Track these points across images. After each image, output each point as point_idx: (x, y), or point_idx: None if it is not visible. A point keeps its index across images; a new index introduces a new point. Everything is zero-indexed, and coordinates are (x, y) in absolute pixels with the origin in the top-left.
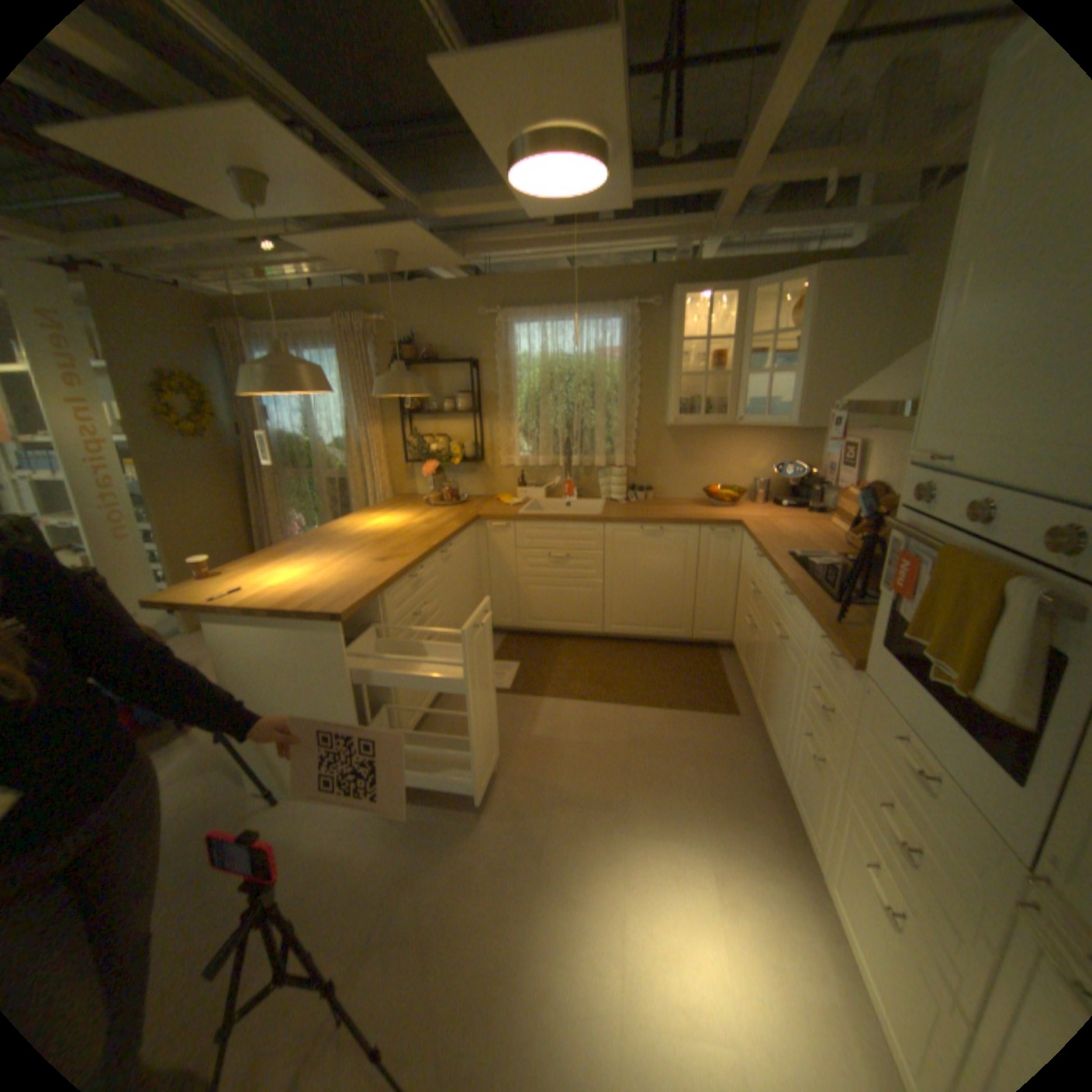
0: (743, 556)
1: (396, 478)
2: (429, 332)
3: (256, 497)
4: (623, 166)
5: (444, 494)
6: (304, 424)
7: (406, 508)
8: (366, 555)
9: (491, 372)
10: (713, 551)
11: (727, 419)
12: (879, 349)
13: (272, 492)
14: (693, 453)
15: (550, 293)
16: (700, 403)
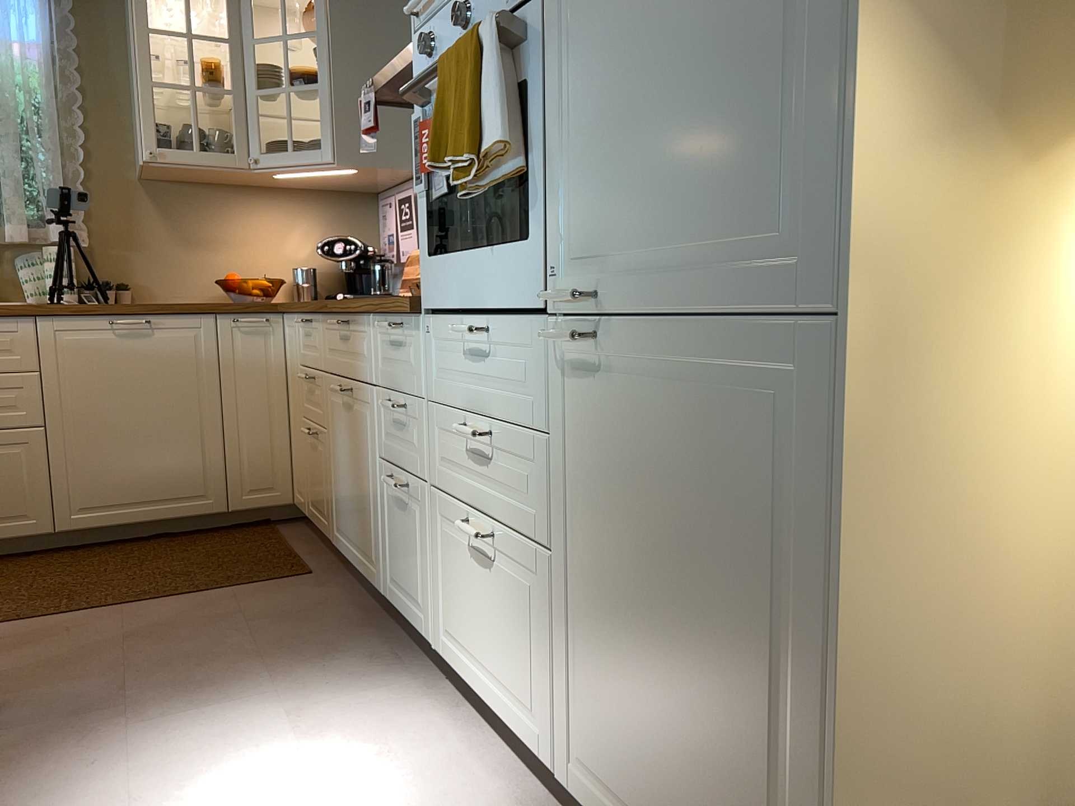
0: (289, 354)
1: None
2: None
3: None
4: None
5: None
6: None
7: None
8: None
9: None
10: (243, 355)
11: (237, 159)
12: None
13: None
14: (194, 228)
15: None
16: (192, 135)
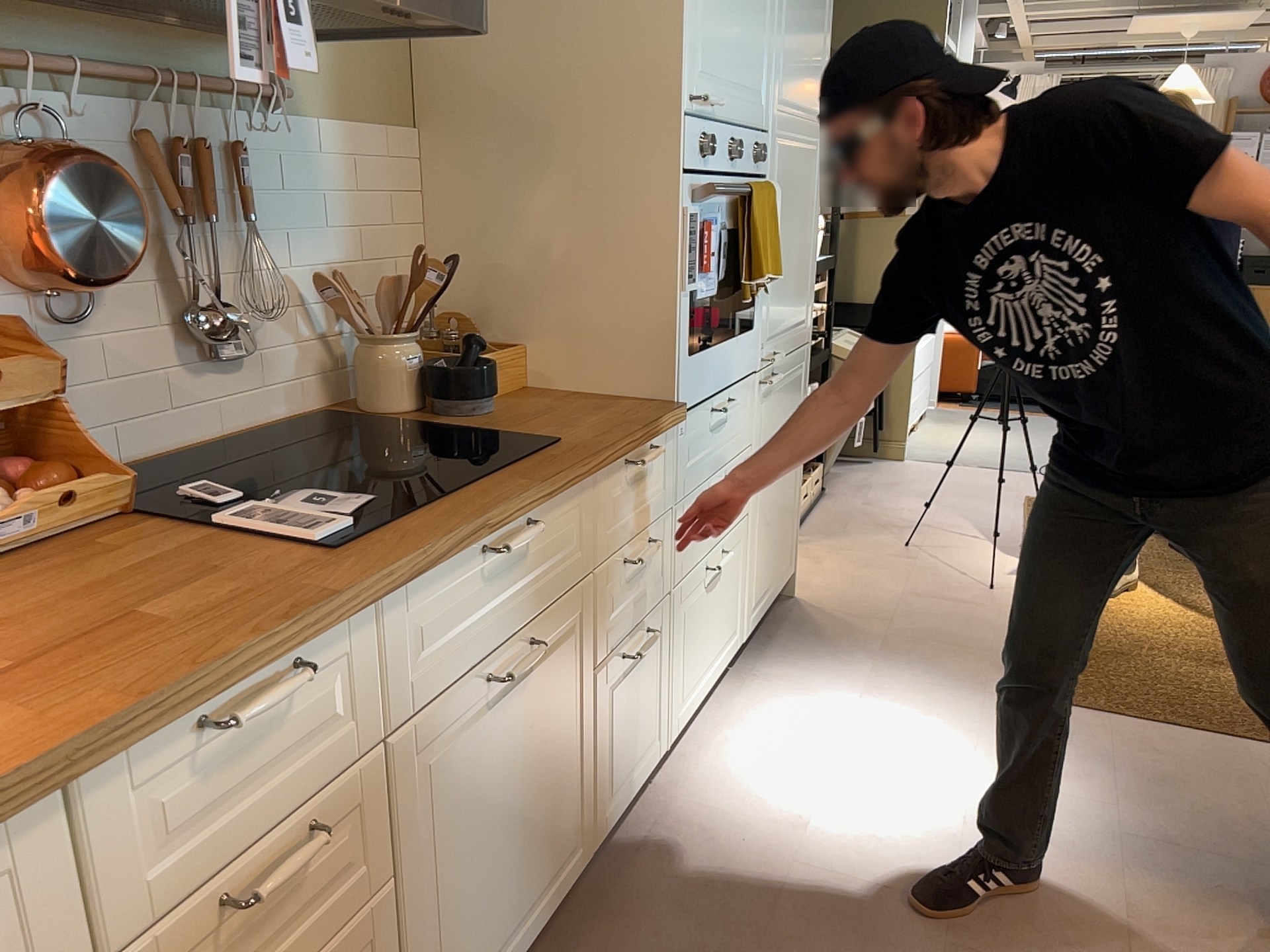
0: None
1: None
2: None
3: None
4: None
5: None
6: None
7: None
8: None
9: None
10: None
11: None
12: None
13: None
14: None
15: None
16: None
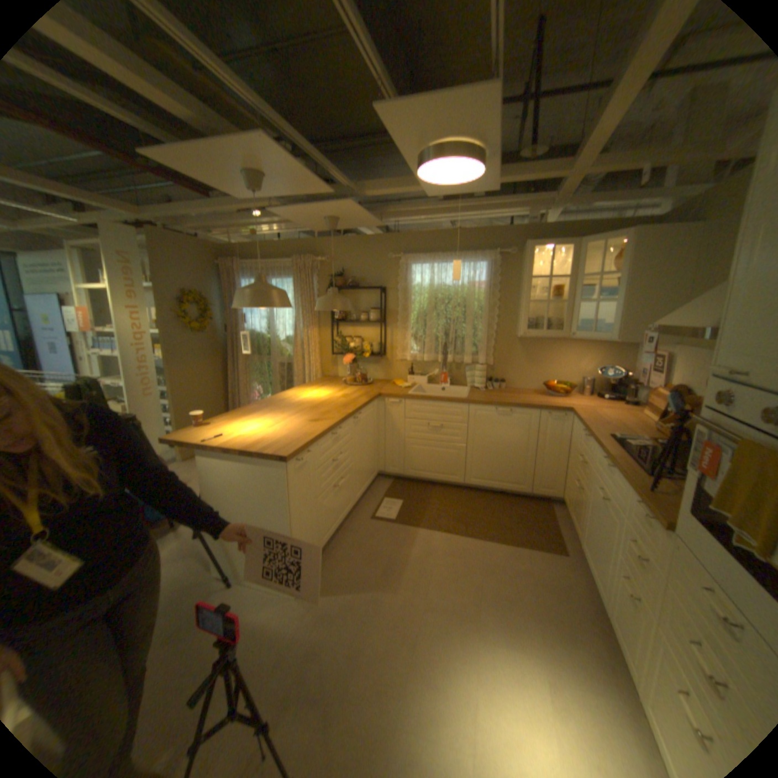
0: (574, 434)
1: (324, 365)
2: (354, 268)
3: (233, 373)
4: (495, 164)
5: (357, 377)
6: (268, 326)
7: (331, 386)
8: (303, 417)
9: (394, 296)
10: (550, 429)
11: (563, 334)
12: (683, 287)
13: (243, 370)
14: (536, 356)
15: (438, 244)
16: (543, 322)
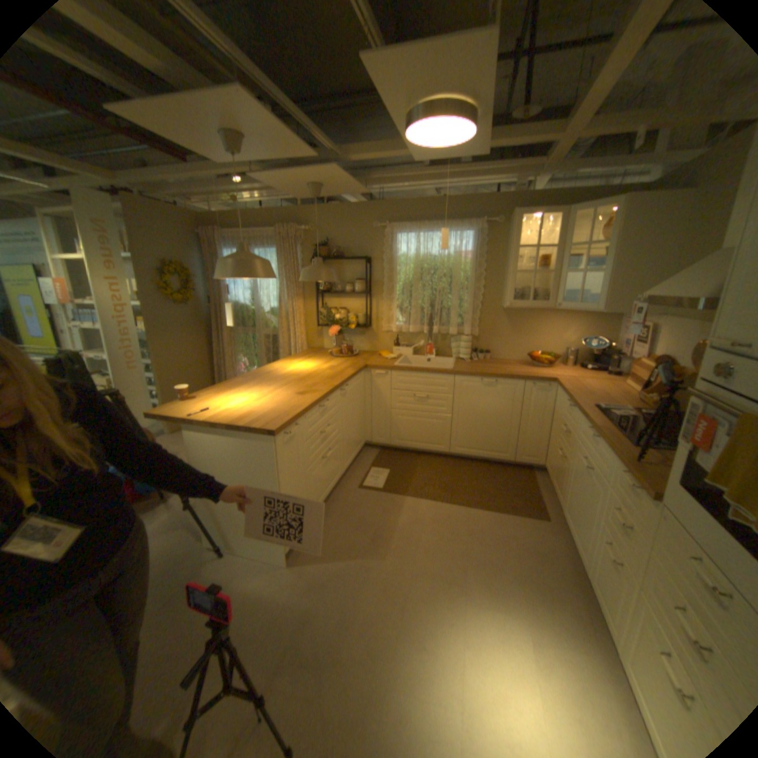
0: (557, 404)
1: (310, 336)
2: (339, 237)
3: (218, 345)
4: (487, 125)
5: (343, 349)
6: (252, 297)
7: (317, 357)
8: (290, 389)
9: (379, 266)
10: (534, 399)
11: (549, 304)
12: (671, 257)
13: (228, 342)
14: (521, 327)
15: (424, 212)
16: (529, 292)
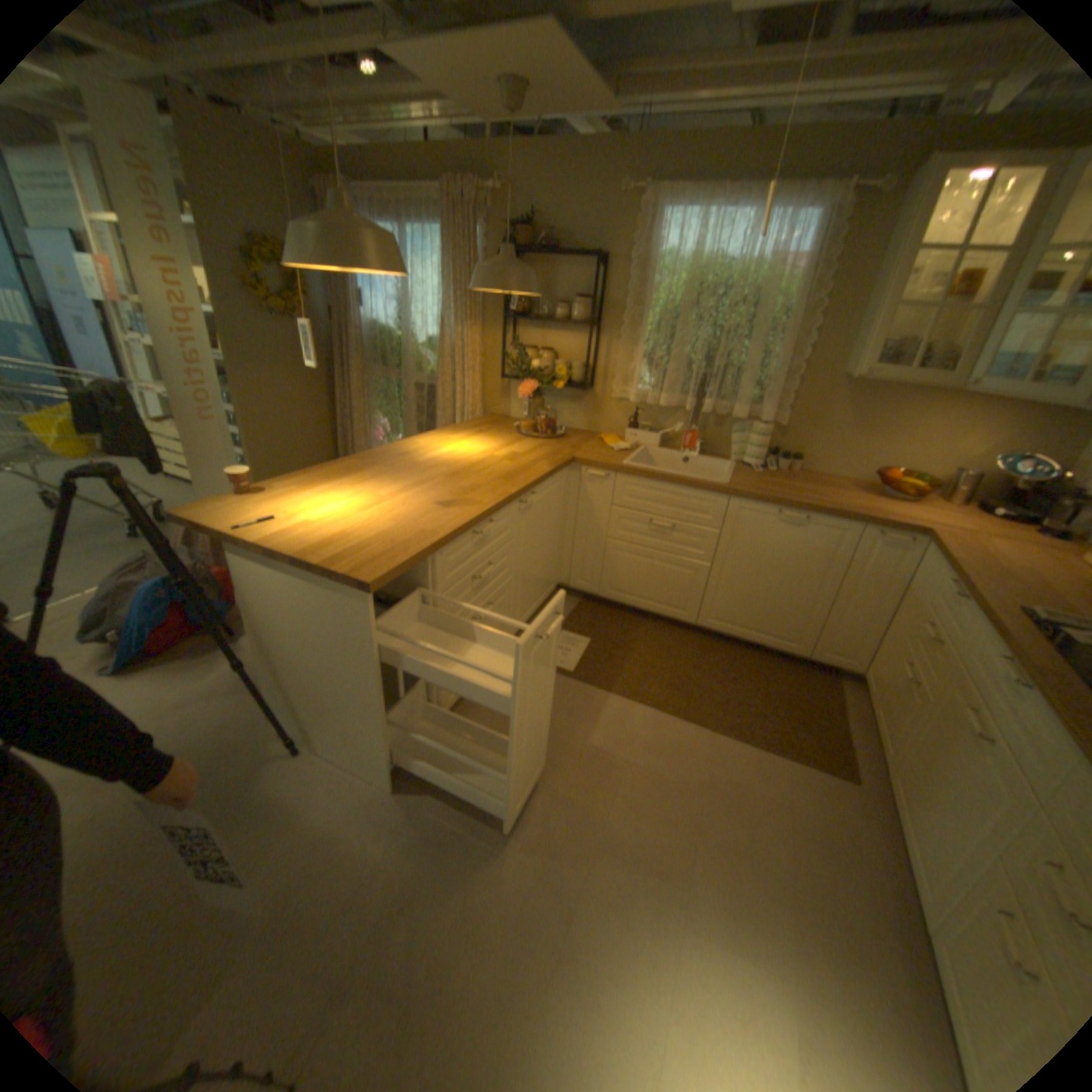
0: (920, 578)
1: (488, 394)
2: (554, 209)
3: (343, 393)
4: None
5: (538, 424)
6: (398, 316)
7: (493, 433)
8: (429, 493)
9: (622, 272)
10: (876, 561)
11: (954, 379)
12: None
13: (358, 390)
14: (876, 418)
15: (726, 162)
16: (916, 349)
